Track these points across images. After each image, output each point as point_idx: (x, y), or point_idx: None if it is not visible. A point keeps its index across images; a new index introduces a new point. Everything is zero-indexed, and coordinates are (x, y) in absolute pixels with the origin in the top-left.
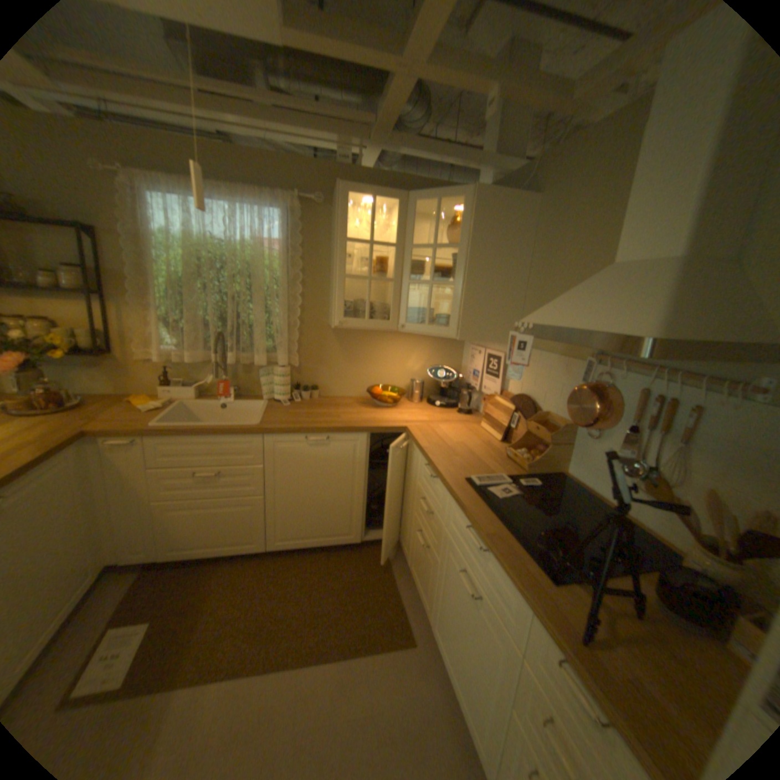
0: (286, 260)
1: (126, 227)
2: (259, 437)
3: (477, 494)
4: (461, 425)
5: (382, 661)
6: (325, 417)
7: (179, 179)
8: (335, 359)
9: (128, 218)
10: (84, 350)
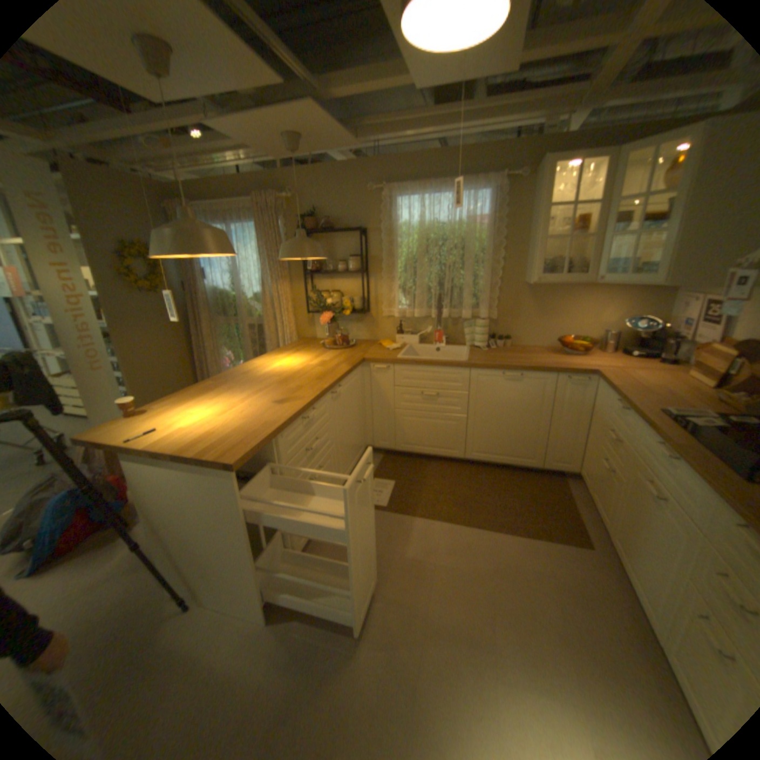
0: (492, 230)
1: (384, 224)
2: (467, 370)
3: (672, 421)
4: (663, 372)
5: (562, 549)
6: (519, 359)
7: (419, 183)
8: (528, 312)
9: (385, 218)
10: (356, 310)
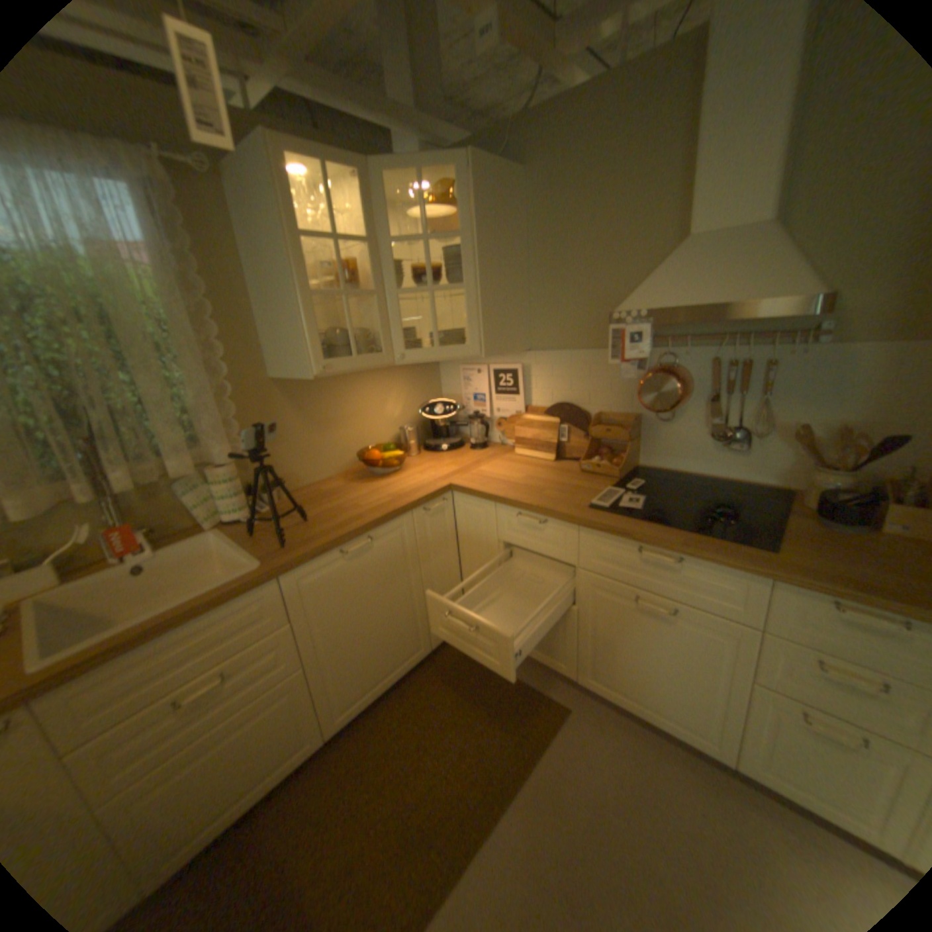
0: (171, 279)
1: None
2: (272, 585)
3: (617, 515)
4: (495, 459)
5: (558, 749)
6: (341, 514)
7: None
8: (293, 430)
9: None
10: None
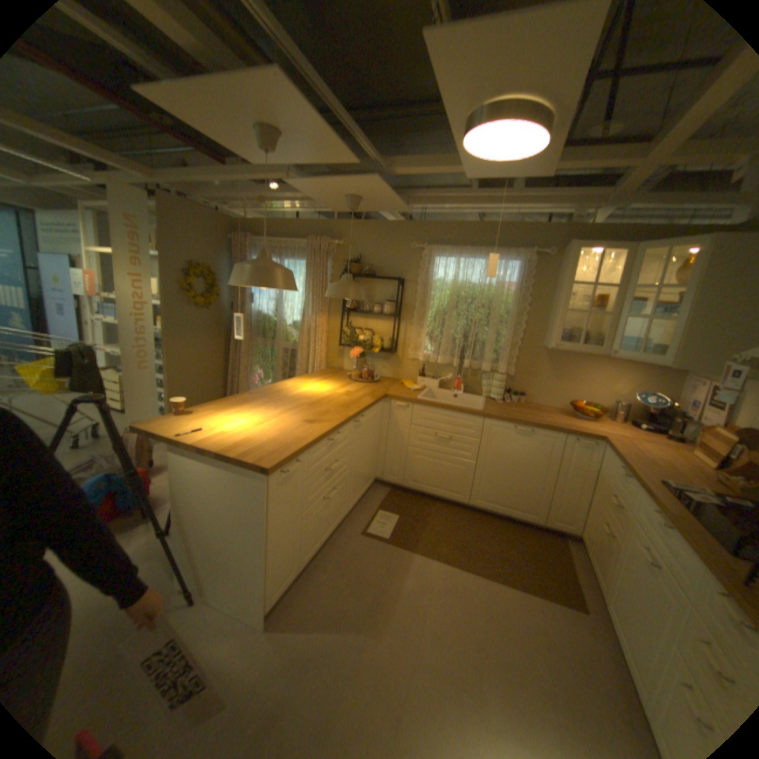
0: (518, 296)
1: (420, 278)
2: (481, 419)
3: (670, 493)
4: (668, 448)
5: (556, 609)
6: (531, 416)
7: (456, 248)
8: (544, 374)
9: (422, 273)
10: (384, 349)
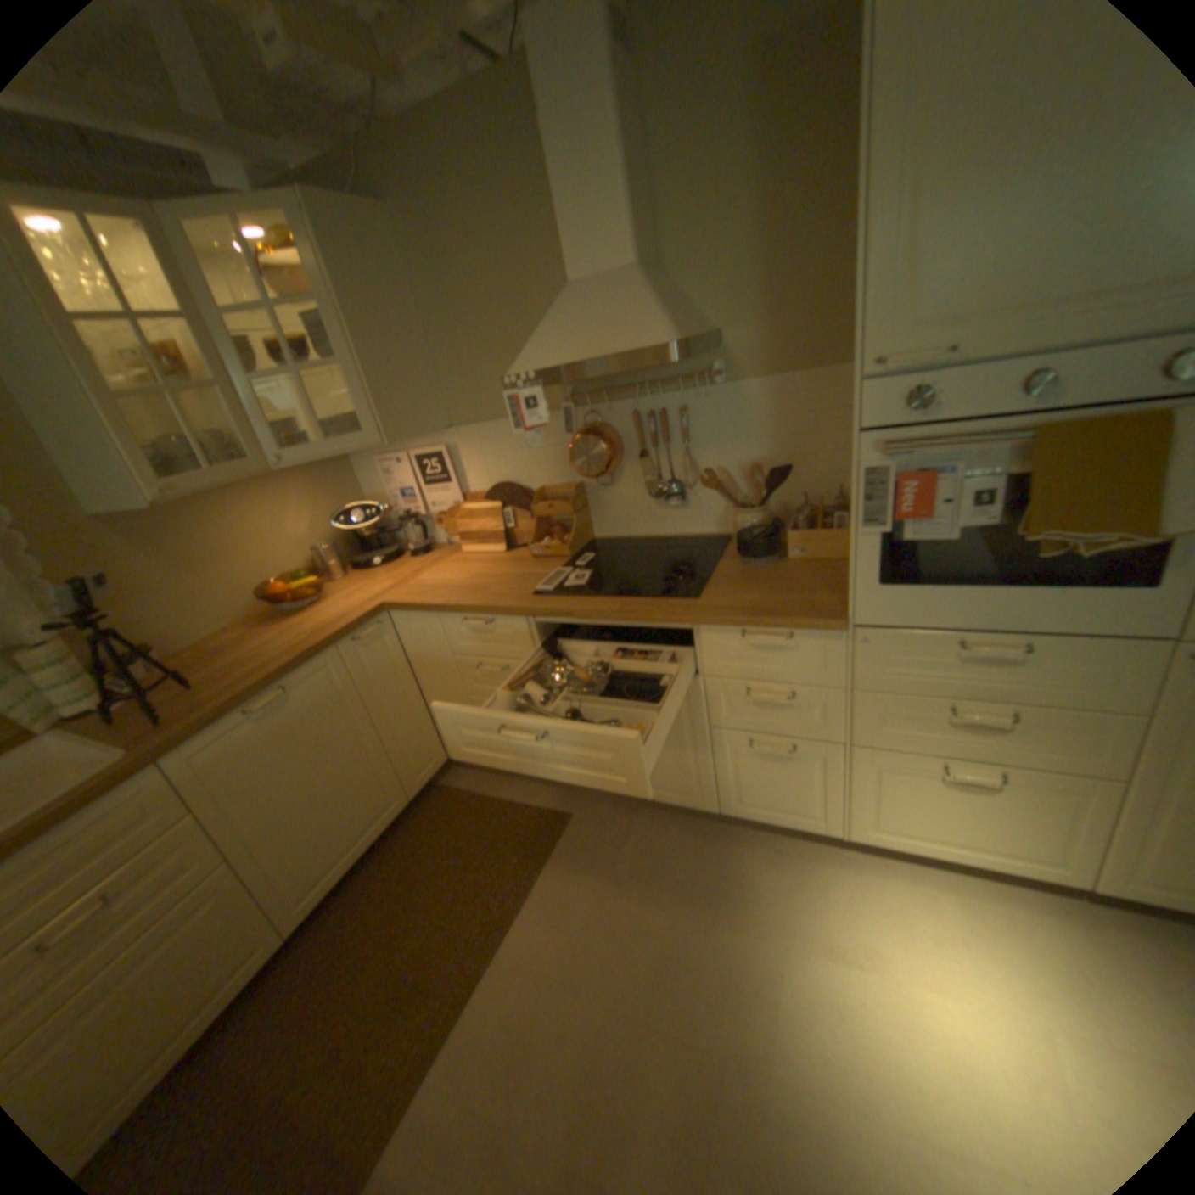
0: None
1: None
2: (149, 773)
3: (561, 596)
4: (439, 563)
5: (559, 855)
6: (238, 669)
7: None
8: (146, 578)
9: None
10: None
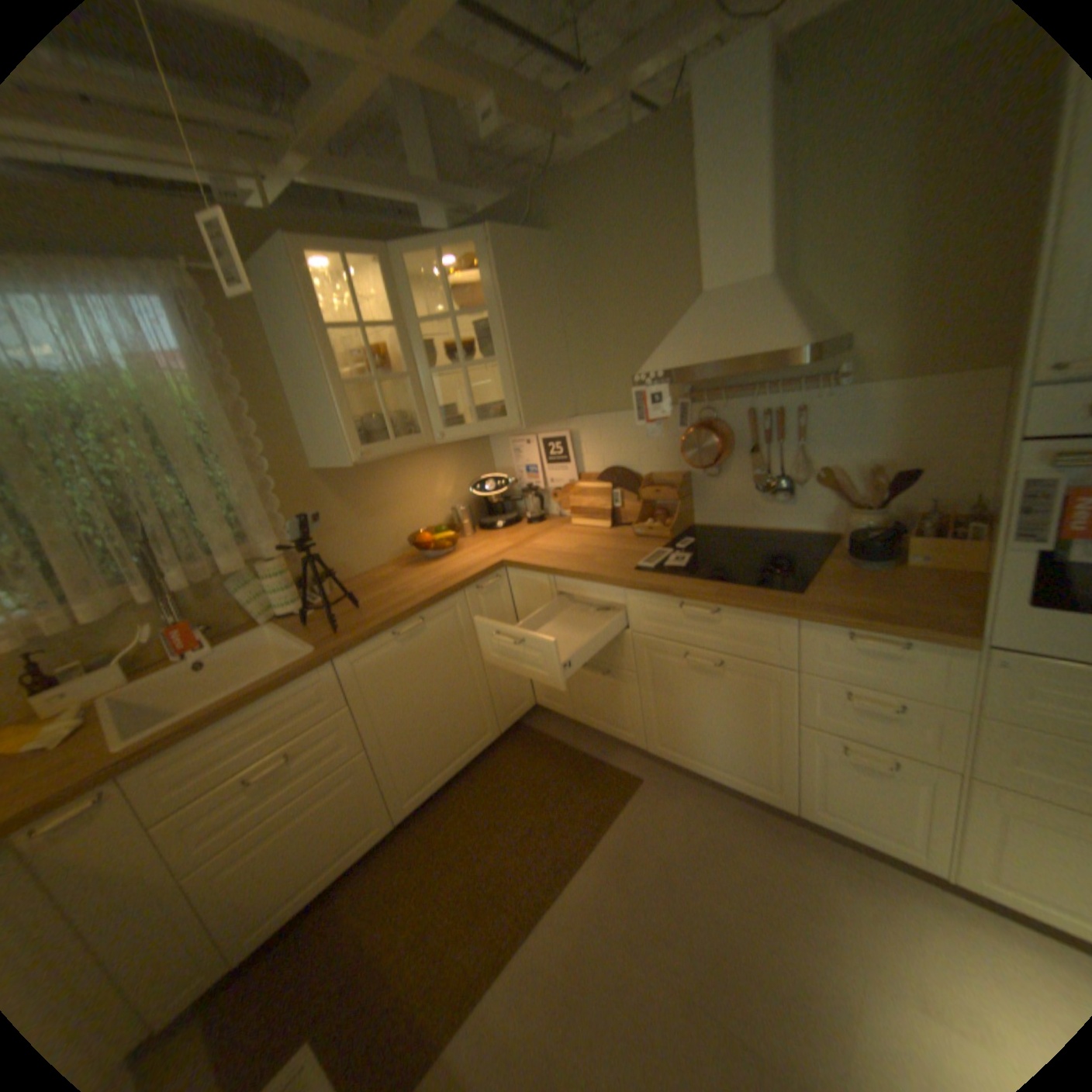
0: (206, 385)
1: None
2: (326, 670)
3: (660, 574)
4: (550, 533)
5: (628, 817)
6: (391, 600)
7: None
8: (339, 521)
9: None
10: None
